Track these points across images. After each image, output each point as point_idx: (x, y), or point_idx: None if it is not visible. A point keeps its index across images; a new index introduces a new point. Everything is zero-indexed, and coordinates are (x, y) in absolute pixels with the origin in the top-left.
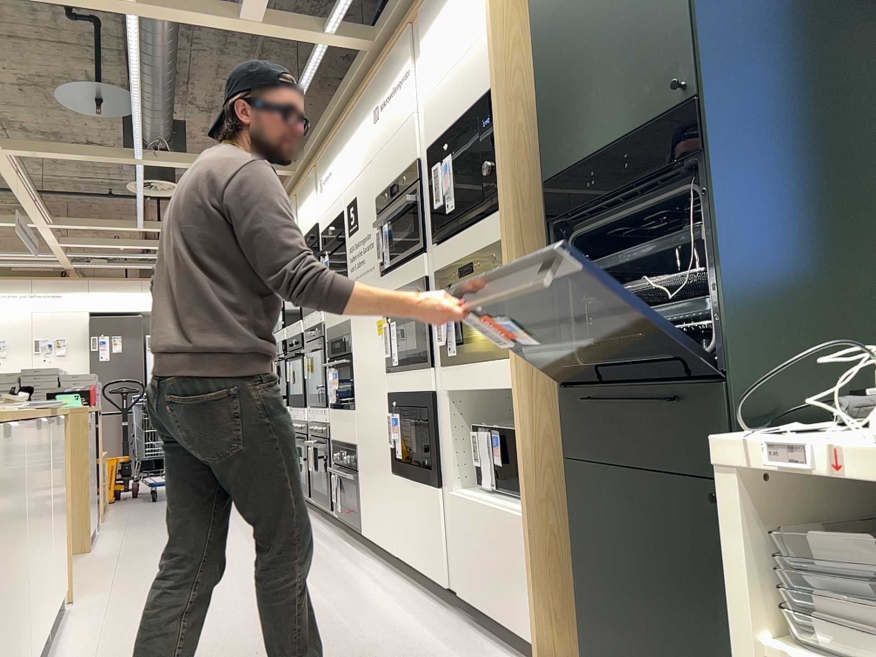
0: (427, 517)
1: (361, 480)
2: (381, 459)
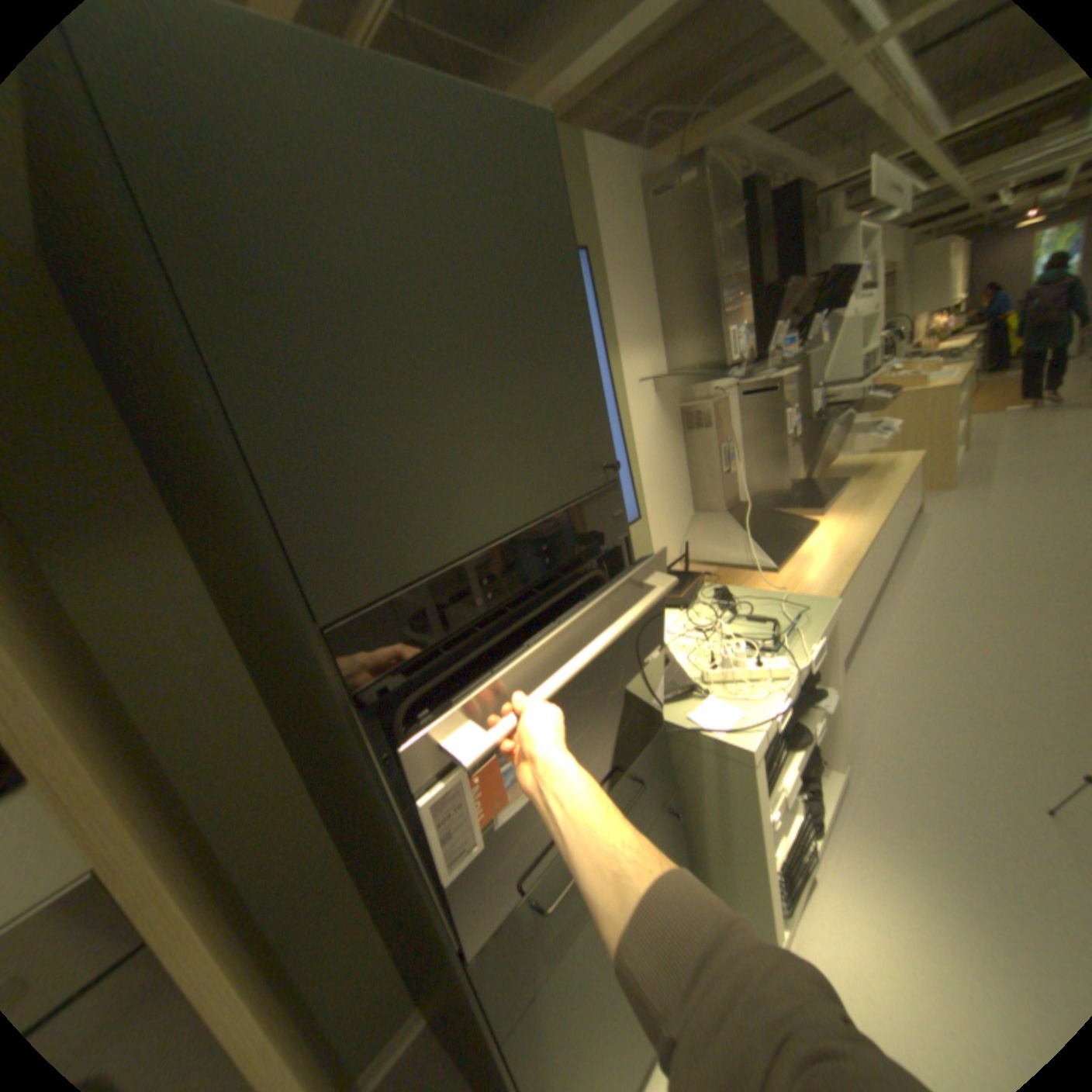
0: None
1: None
2: None
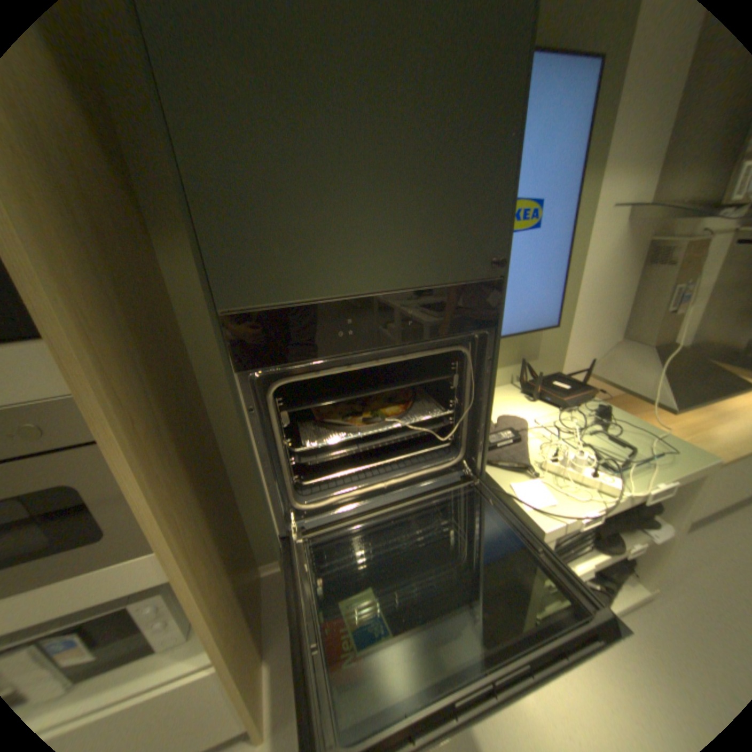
0: None
1: None
2: None
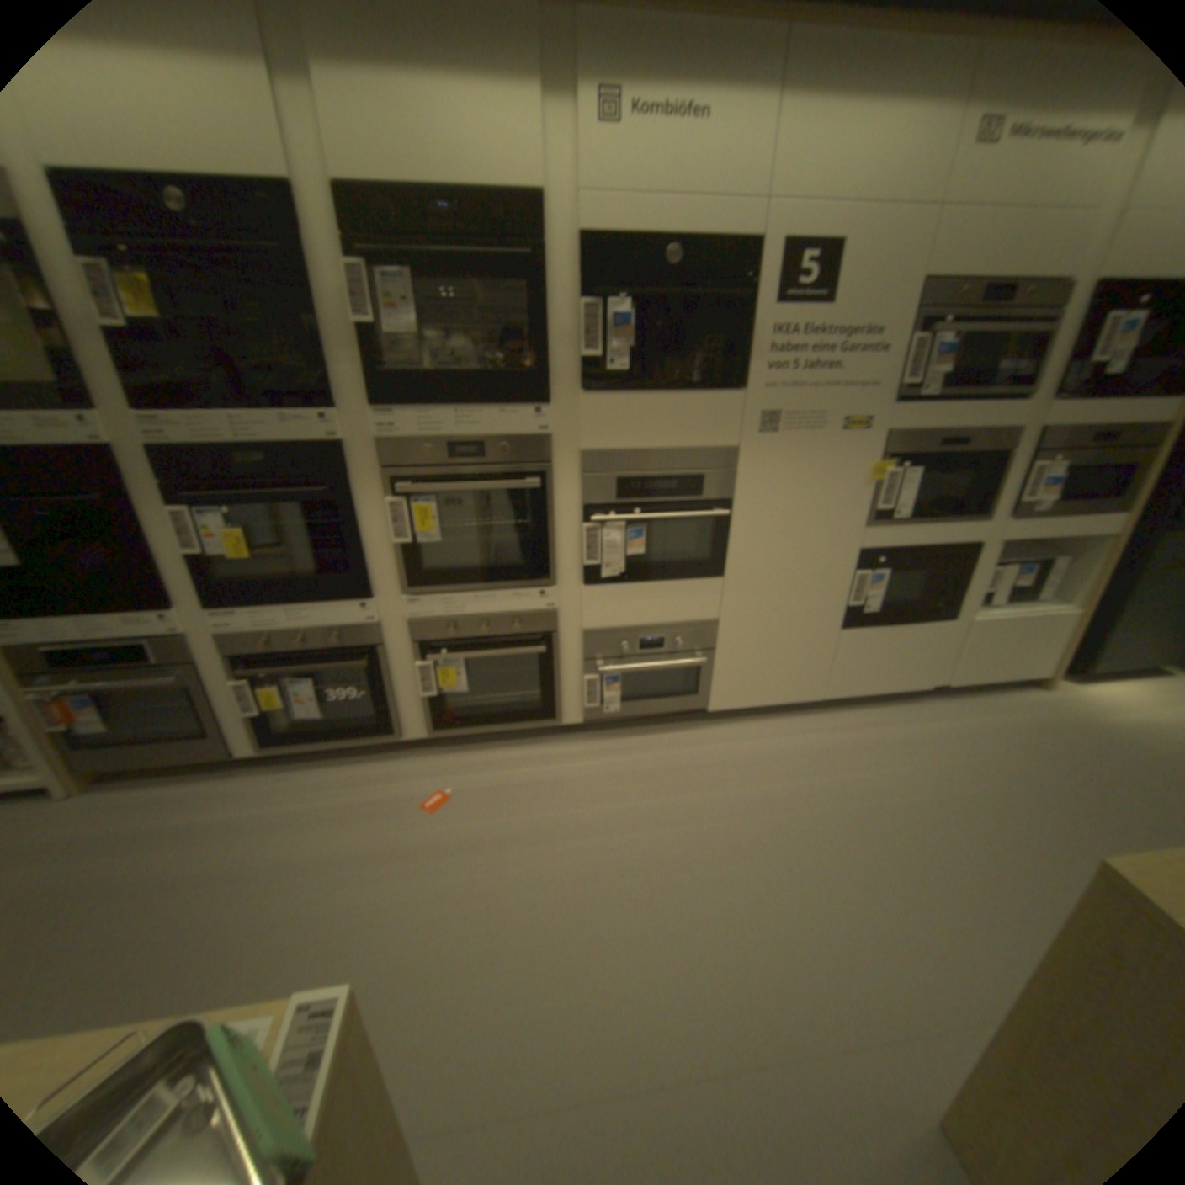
0: (917, 648)
1: (723, 656)
2: (812, 620)
